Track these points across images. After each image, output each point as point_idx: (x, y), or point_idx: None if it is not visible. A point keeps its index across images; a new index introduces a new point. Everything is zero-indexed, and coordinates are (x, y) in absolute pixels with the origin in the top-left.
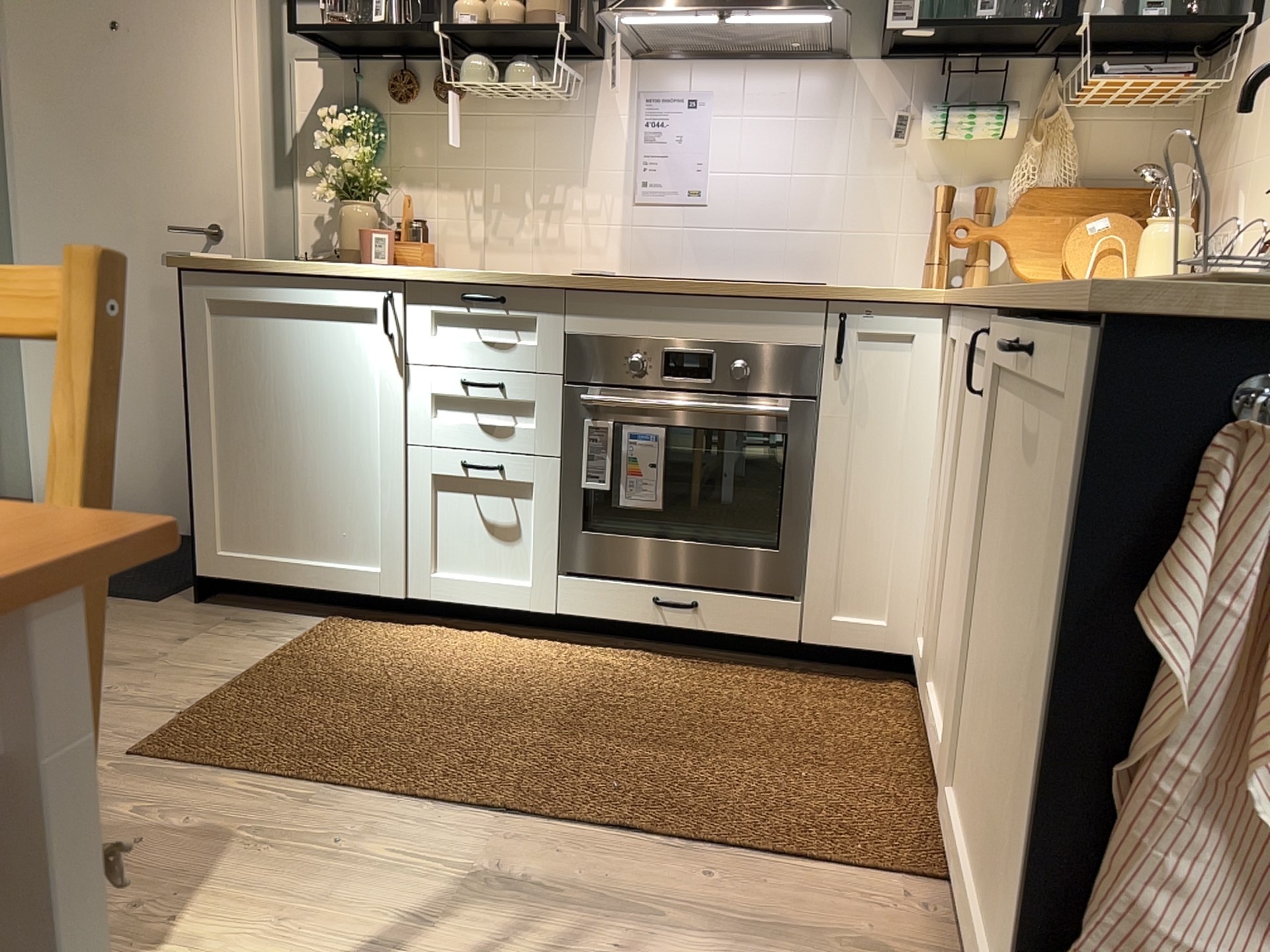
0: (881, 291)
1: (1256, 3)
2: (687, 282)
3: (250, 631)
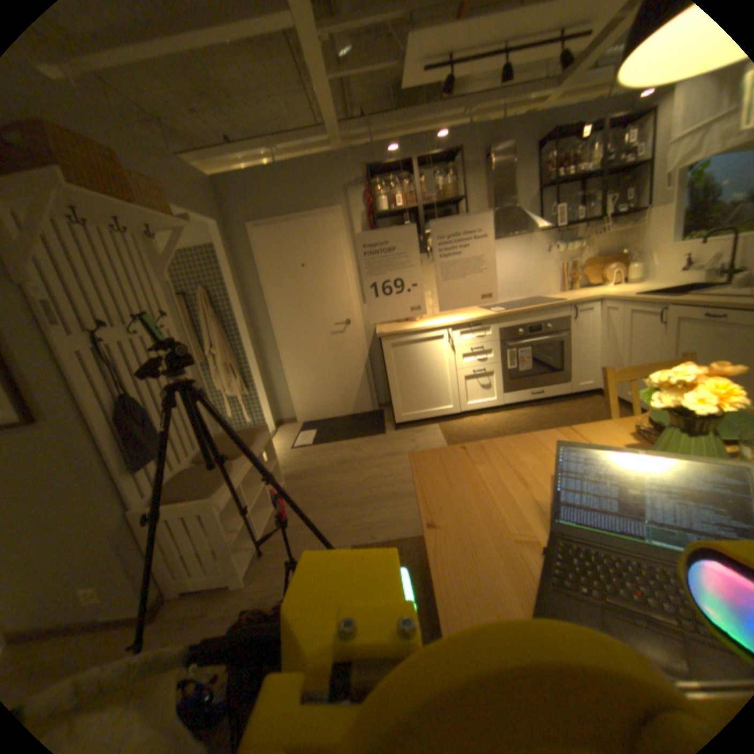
0: (585, 298)
1: (650, 201)
2: (533, 306)
3: (425, 431)
